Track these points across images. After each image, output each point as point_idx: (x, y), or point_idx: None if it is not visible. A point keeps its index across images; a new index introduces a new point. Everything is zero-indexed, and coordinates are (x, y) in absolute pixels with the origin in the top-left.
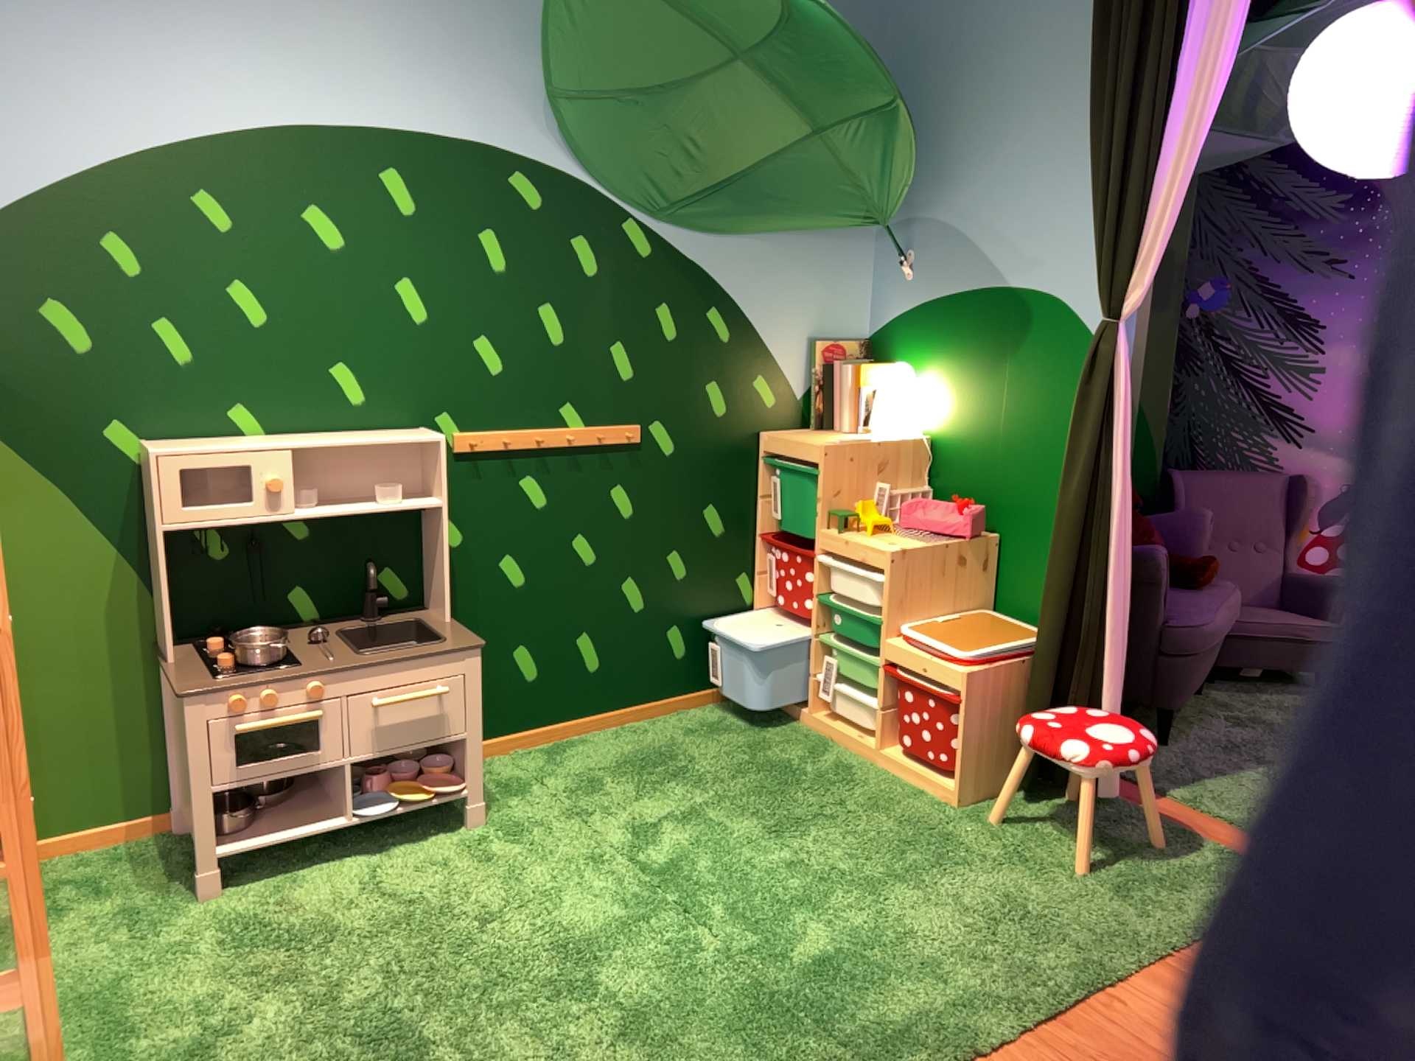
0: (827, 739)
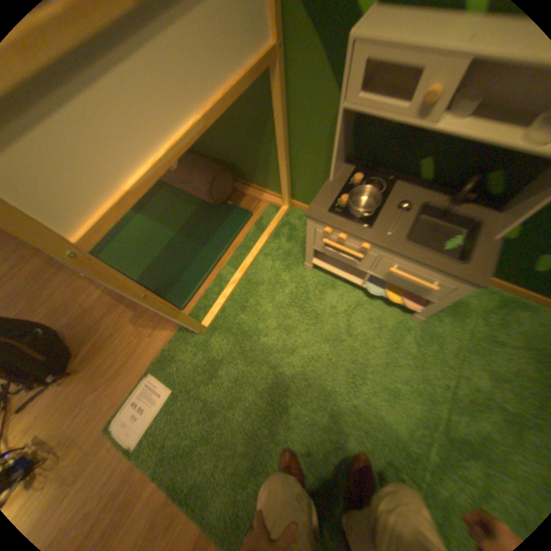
0: None
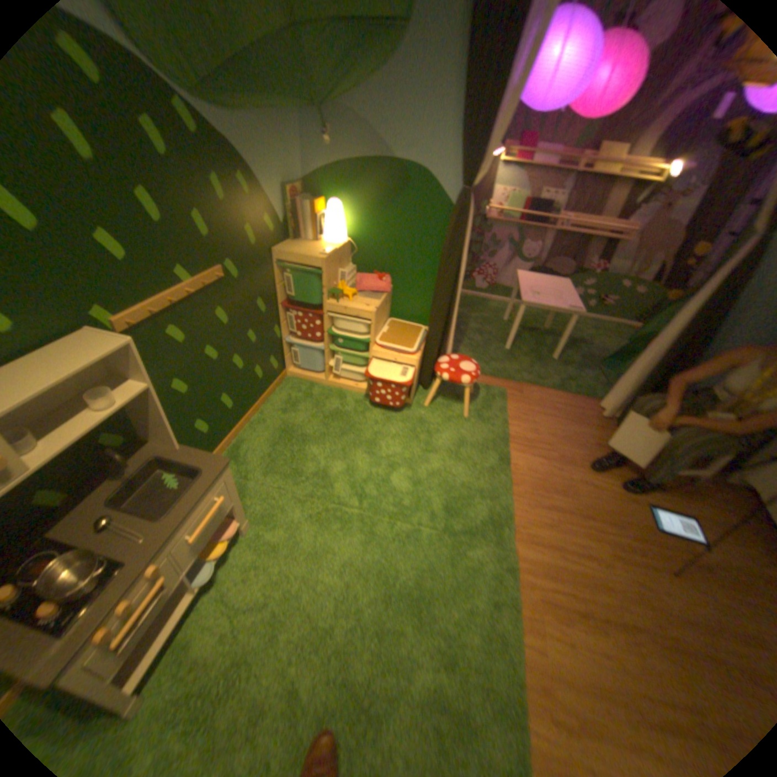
0: (338, 388)
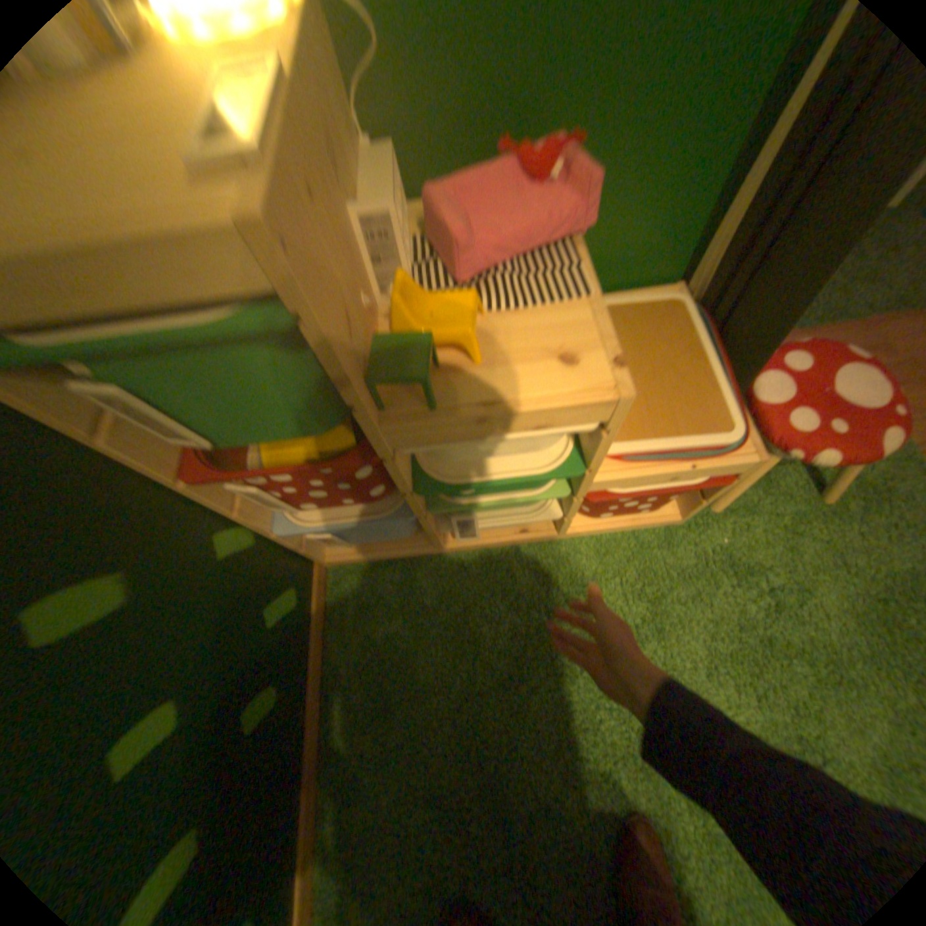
0: (478, 551)
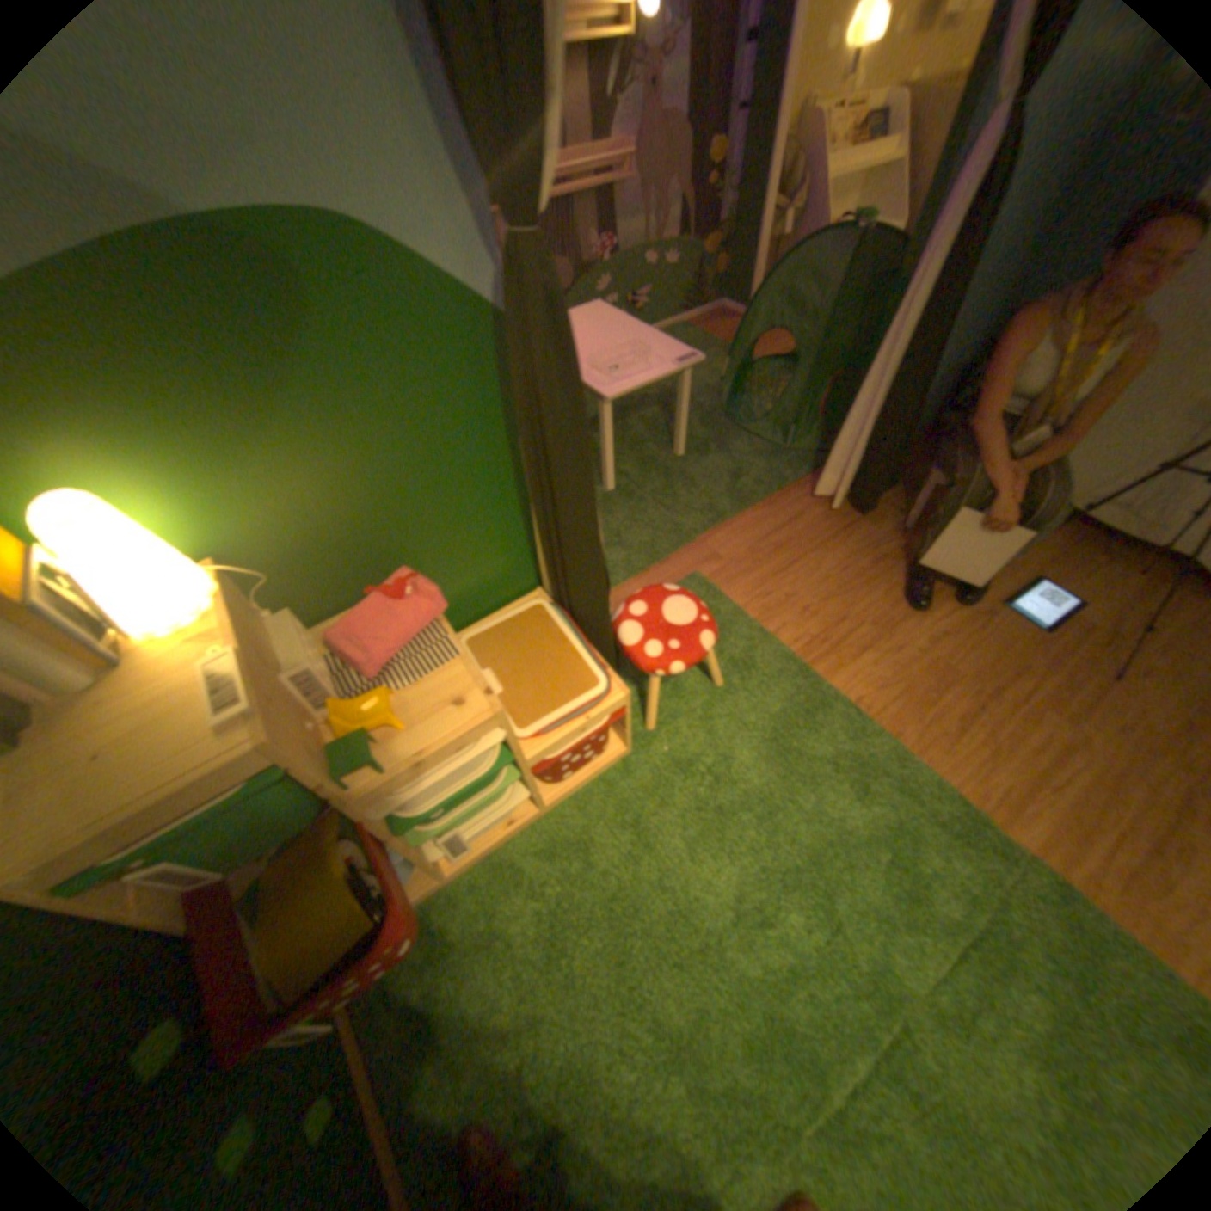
0: (479, 863)
